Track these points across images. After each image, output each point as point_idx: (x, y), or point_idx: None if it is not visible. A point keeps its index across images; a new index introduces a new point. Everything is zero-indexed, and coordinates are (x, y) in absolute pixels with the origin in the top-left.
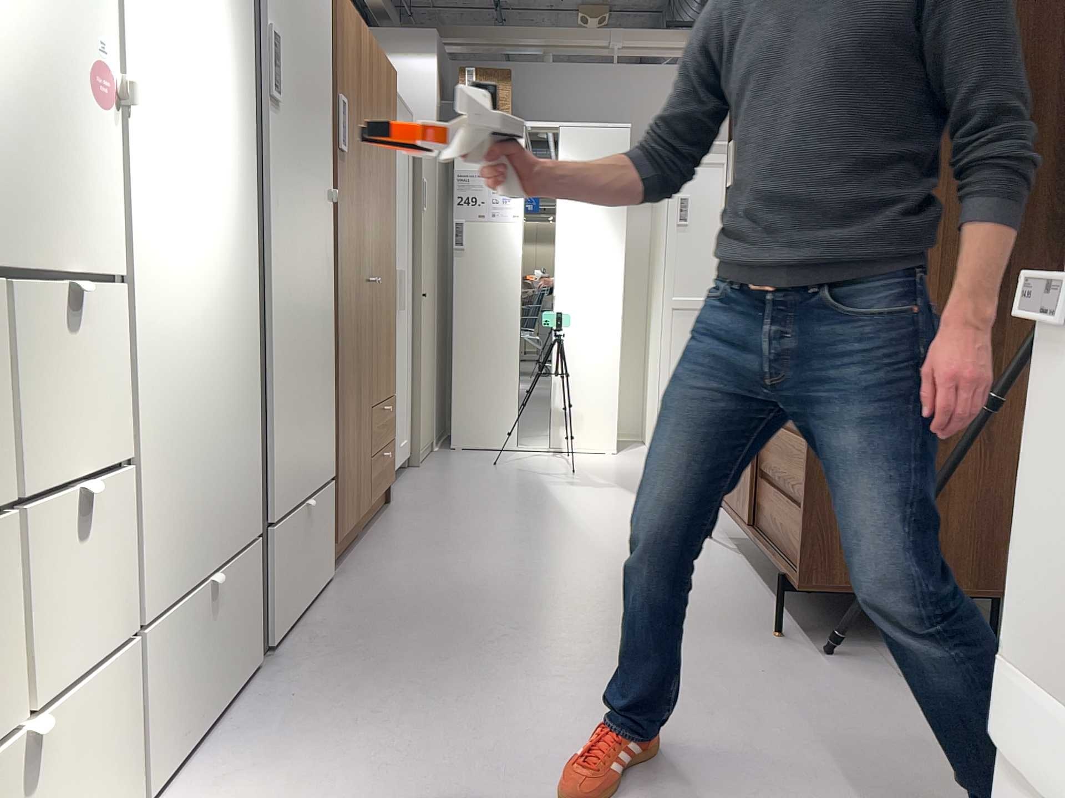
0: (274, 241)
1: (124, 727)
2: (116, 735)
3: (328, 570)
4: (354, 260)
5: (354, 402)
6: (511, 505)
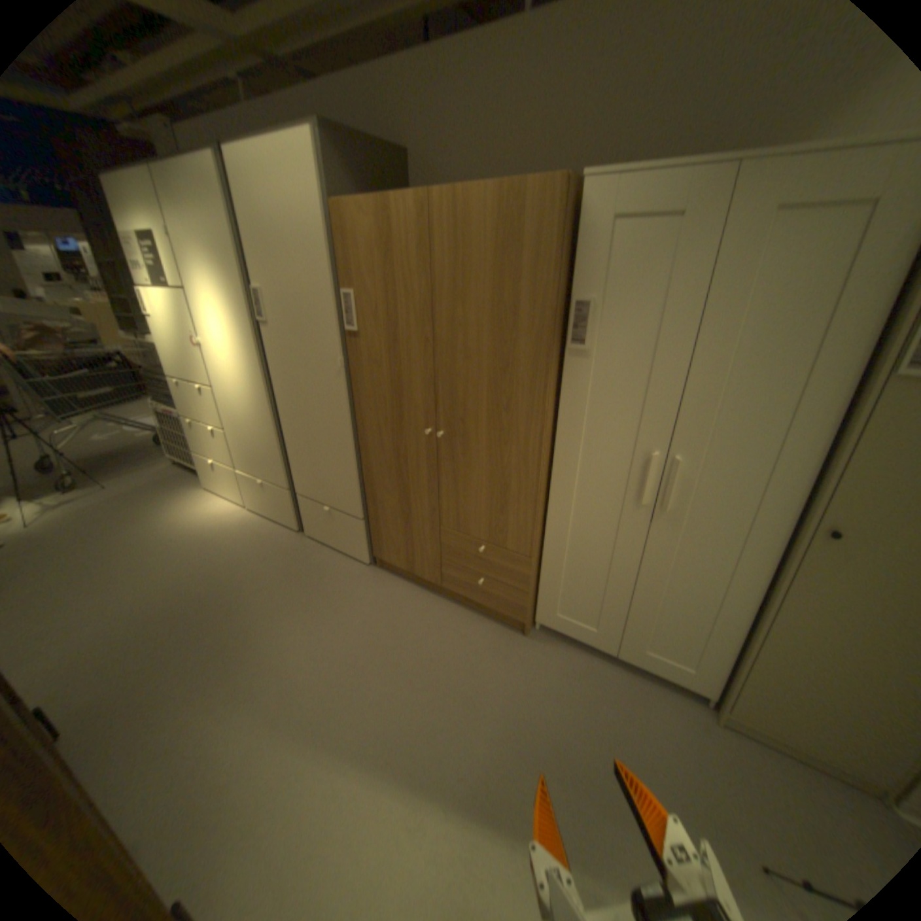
0: (278, 387)
1: (237, 485)
2: (234, 485)
3: (360, 557)
4: (389, 410)
5: (398, 502)
6: (484, 746)
